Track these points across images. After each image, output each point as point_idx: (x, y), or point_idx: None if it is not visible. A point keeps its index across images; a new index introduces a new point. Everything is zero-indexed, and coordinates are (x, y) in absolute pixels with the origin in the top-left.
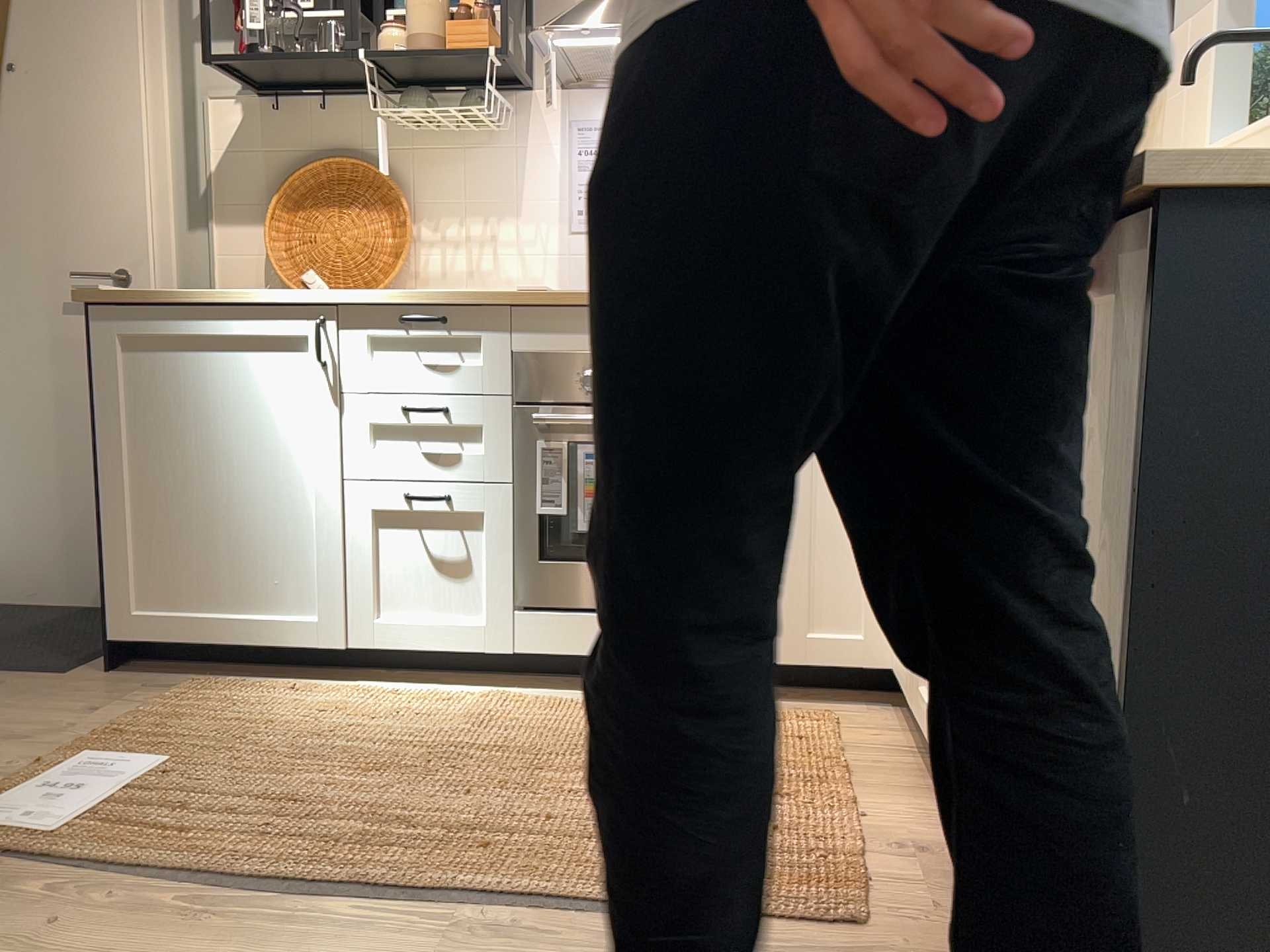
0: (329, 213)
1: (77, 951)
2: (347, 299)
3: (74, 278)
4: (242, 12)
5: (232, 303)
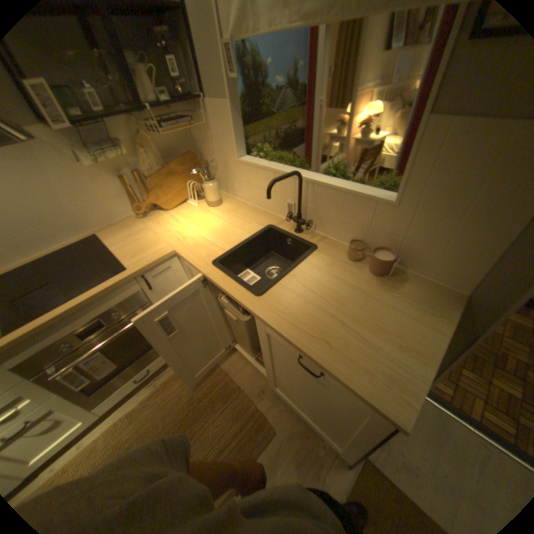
0: None
1: None
2: None
3: None
4: None
5: None
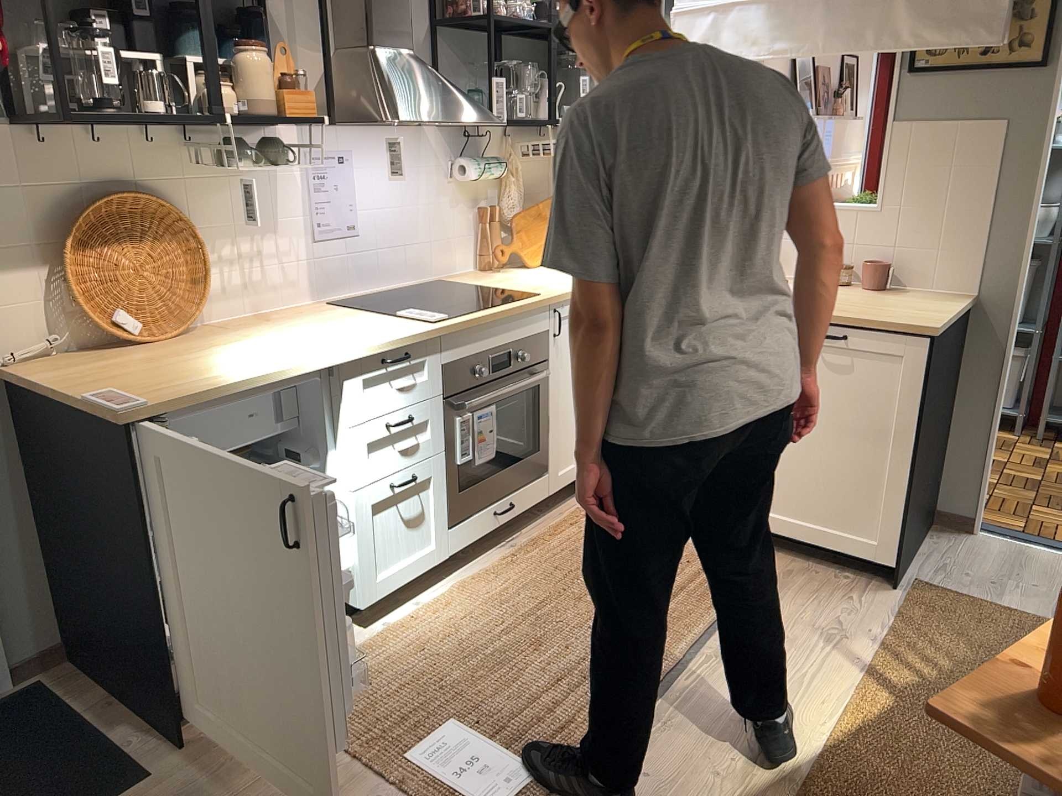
0: (124, 250)
1: (667, 768)
2: (353, 356)
3: None
4: None
5: (270, 382)
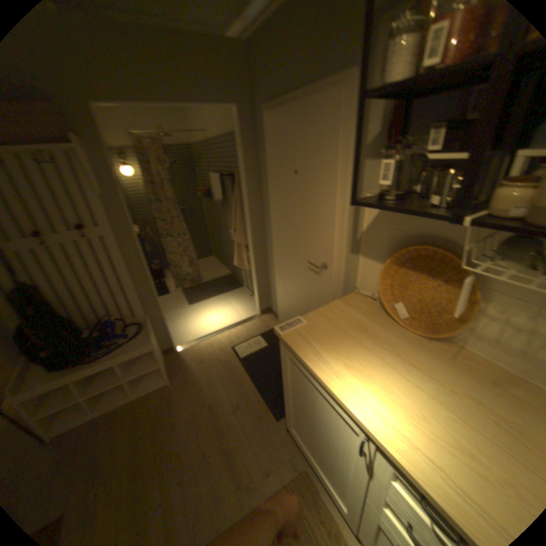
0: (421, 275)
1: None
2: (386, 450)
3: (308, 263)
4: (393, 142)
5: (325, 386)
